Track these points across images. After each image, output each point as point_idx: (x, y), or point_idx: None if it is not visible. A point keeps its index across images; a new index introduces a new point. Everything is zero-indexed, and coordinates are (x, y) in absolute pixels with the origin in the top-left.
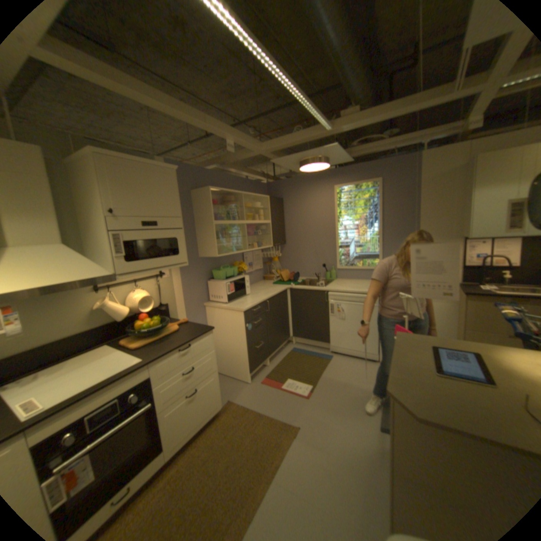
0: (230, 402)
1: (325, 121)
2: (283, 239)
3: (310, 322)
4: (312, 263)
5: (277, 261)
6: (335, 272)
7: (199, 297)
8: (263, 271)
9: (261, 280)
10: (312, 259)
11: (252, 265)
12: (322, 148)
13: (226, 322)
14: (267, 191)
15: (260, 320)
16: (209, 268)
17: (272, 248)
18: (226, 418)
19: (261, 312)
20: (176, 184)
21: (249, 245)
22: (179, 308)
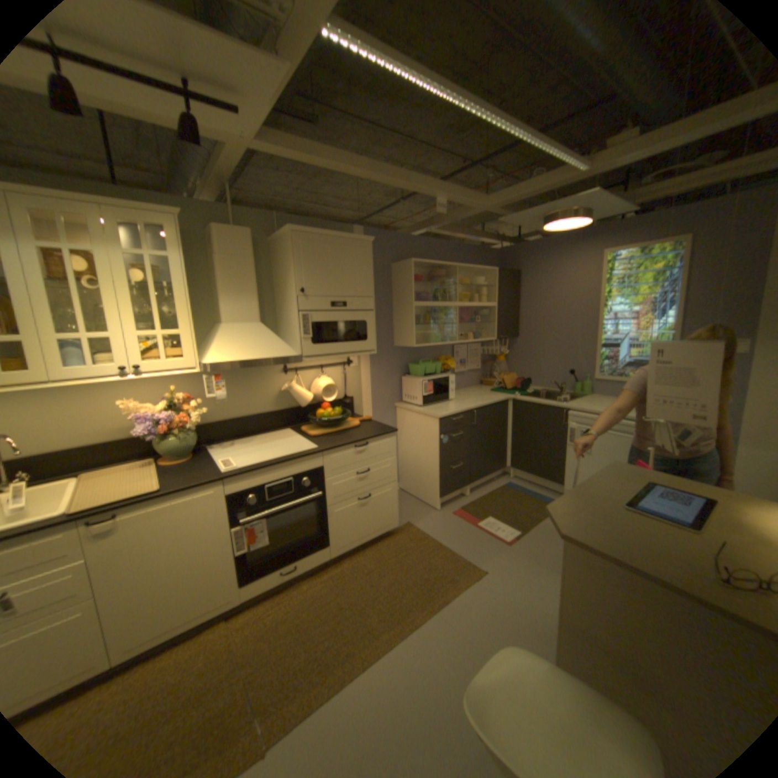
0: (410, 524)
1: (575, 159)
2: (514, 330)
3: (538, 450)
4: (555, 366)
5: (503, 361)
6: (592, 384)
7: (389, 394)
8: (480, 373)
9: (476, 385)
10: (555, 362)
11: (465, 363)
12: (575, 197)
13: (418, 430)
14: (499, 259)
15: (461, 433)
16: (405, 362)
17: (498, 342)
18: (402, 538)
19: (464, 425)
20: (370, 259)
21: (460, 335)
22: (365, 404)
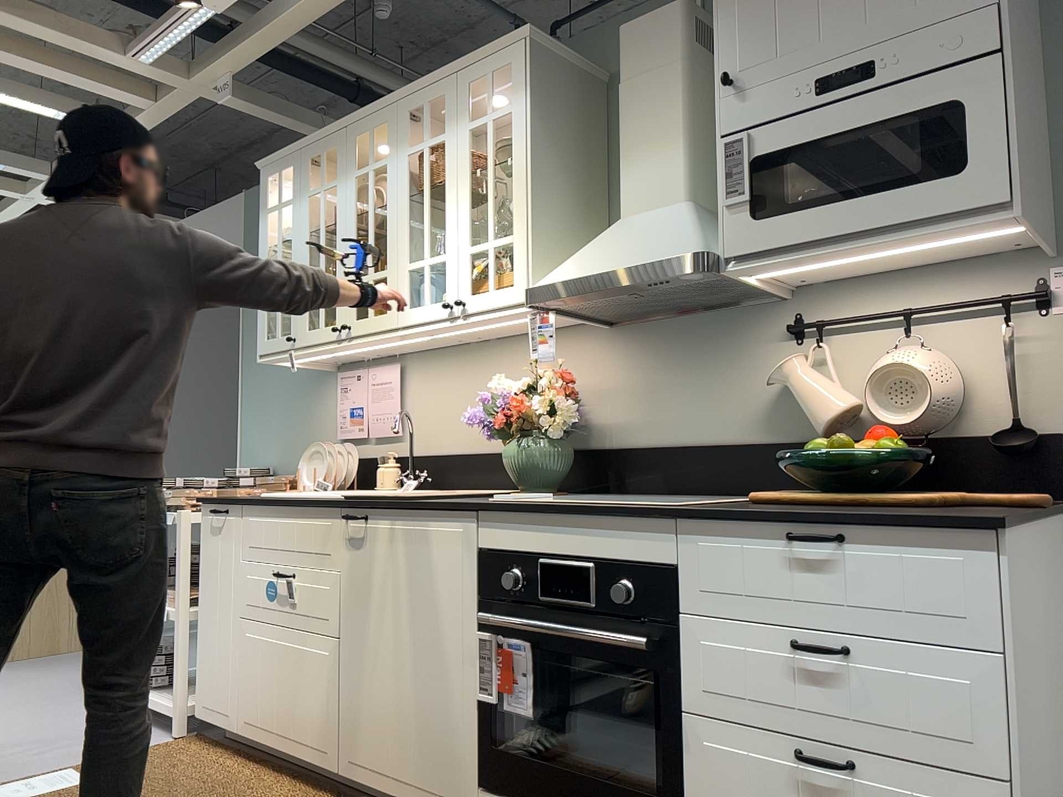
0: None
1: None
2: None
3: None
4: None
5: None
6: None
7: None
8: None
9: None
10: None
11: None
12: None
13: None
14: None
15: None
16: None
17: None
18: None
19: None
20: None
21: None
22: None
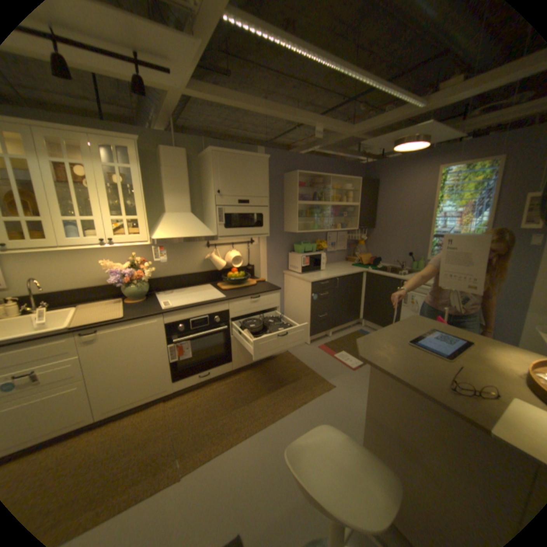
0: (288, 352)
1: (414, 99)
2: (372, 222)
3: (382, 308)
4: (400, 250)
5: (363, 244)
6: (425, 263)
7: (280, 265)
8: (346, 252)
9: (343, 261)
10: (400, 246)
11: (335, 245)
12: (415, 127)
13: (297, 289)
14: (365, 171)
15: (327, 293)
16: (292, 242)
17: (360, 231)
18: (282, 361)
19: (329, 287)
20: (267, 170)
21: (331, 225)
22: (262, 271)
